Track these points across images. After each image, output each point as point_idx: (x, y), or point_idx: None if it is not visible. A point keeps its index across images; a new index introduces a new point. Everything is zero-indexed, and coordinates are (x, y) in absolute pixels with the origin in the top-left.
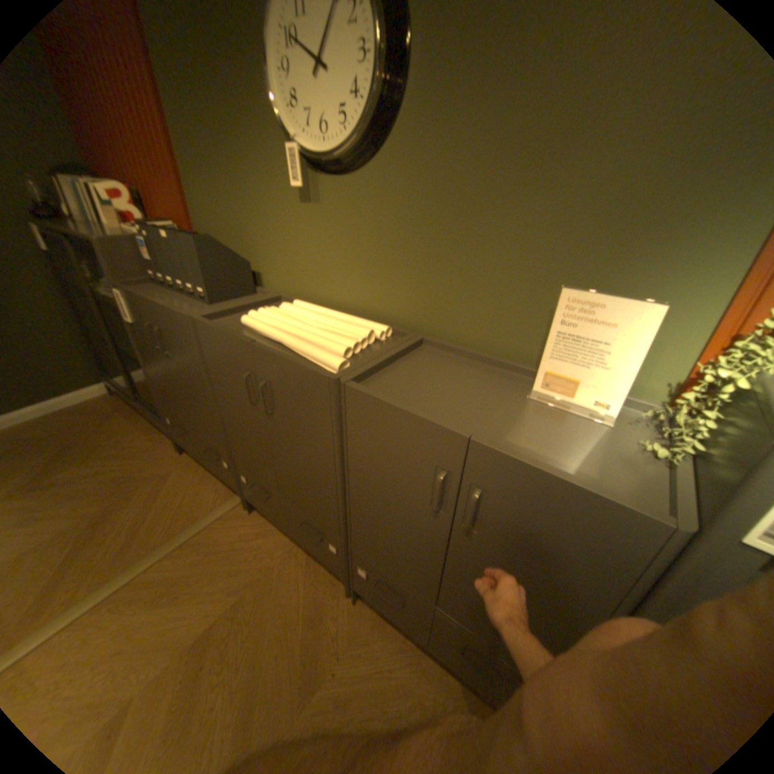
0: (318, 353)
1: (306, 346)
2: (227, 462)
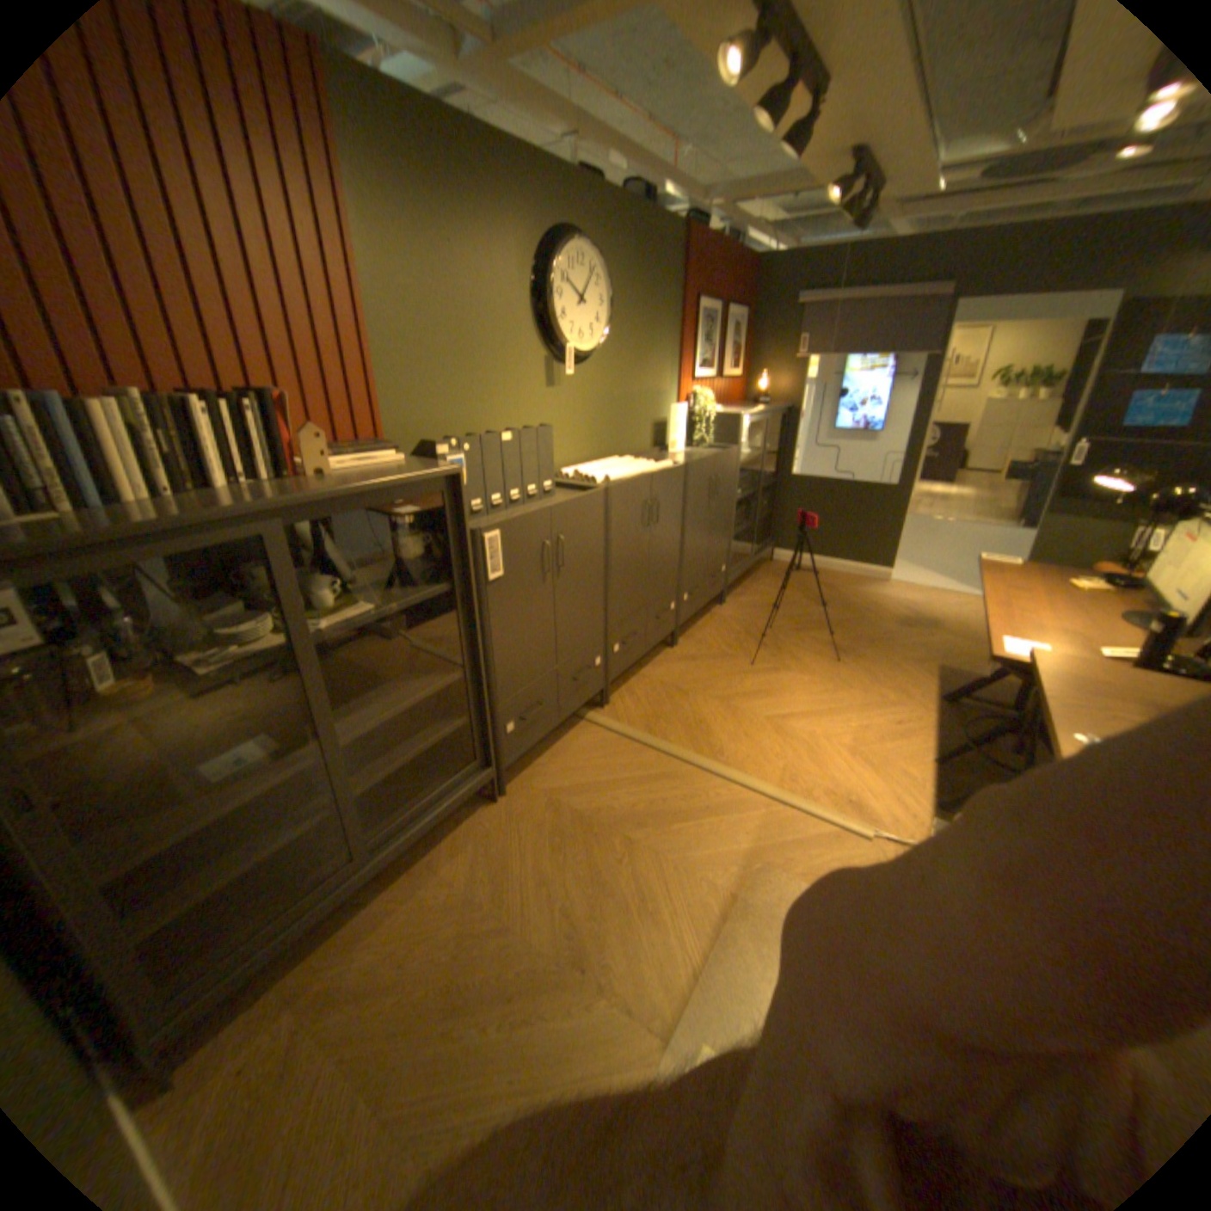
0: (666, 464)
1: (659, 465)
2: (605, 652)
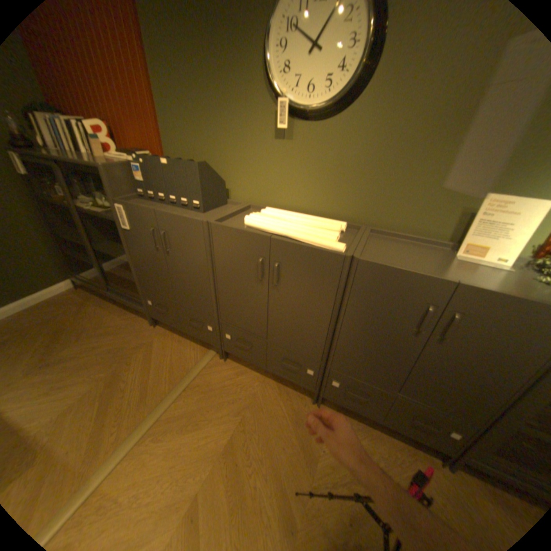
0: (324, 241)
1: (312, 237)
2: (213, 326)
